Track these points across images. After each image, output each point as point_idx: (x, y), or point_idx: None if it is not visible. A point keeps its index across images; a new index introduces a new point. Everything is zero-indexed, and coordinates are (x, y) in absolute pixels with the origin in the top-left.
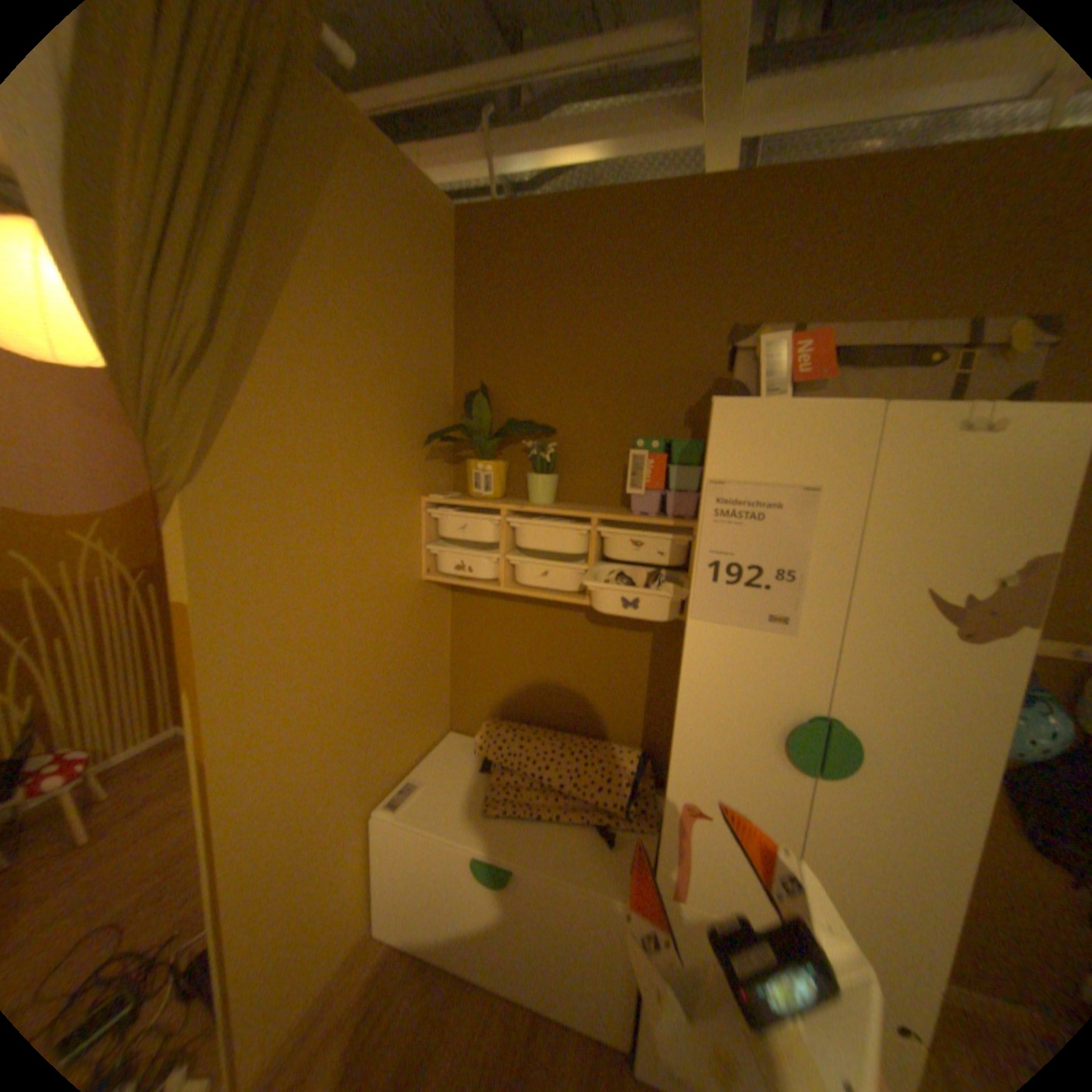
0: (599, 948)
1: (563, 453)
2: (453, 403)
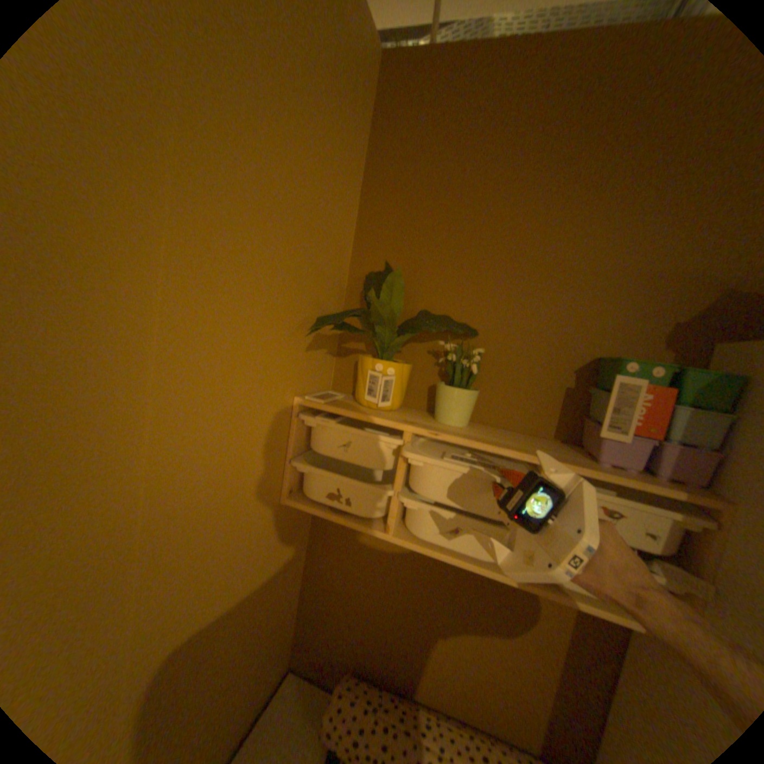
0: None
1: (483, 360)
2: (348, 283)
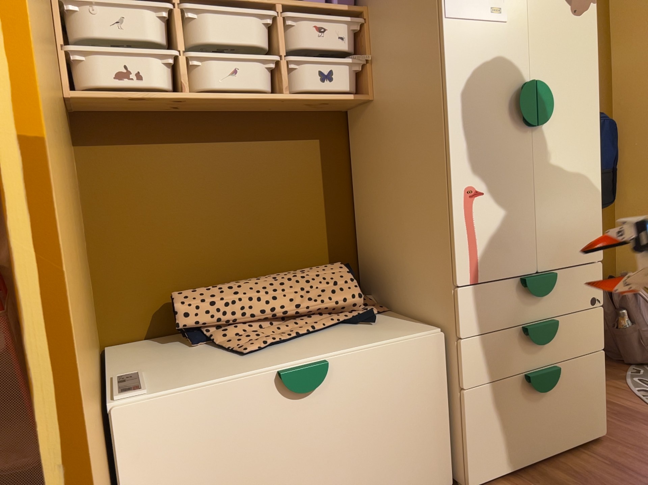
0: (415, 391)
1: None
2: None
